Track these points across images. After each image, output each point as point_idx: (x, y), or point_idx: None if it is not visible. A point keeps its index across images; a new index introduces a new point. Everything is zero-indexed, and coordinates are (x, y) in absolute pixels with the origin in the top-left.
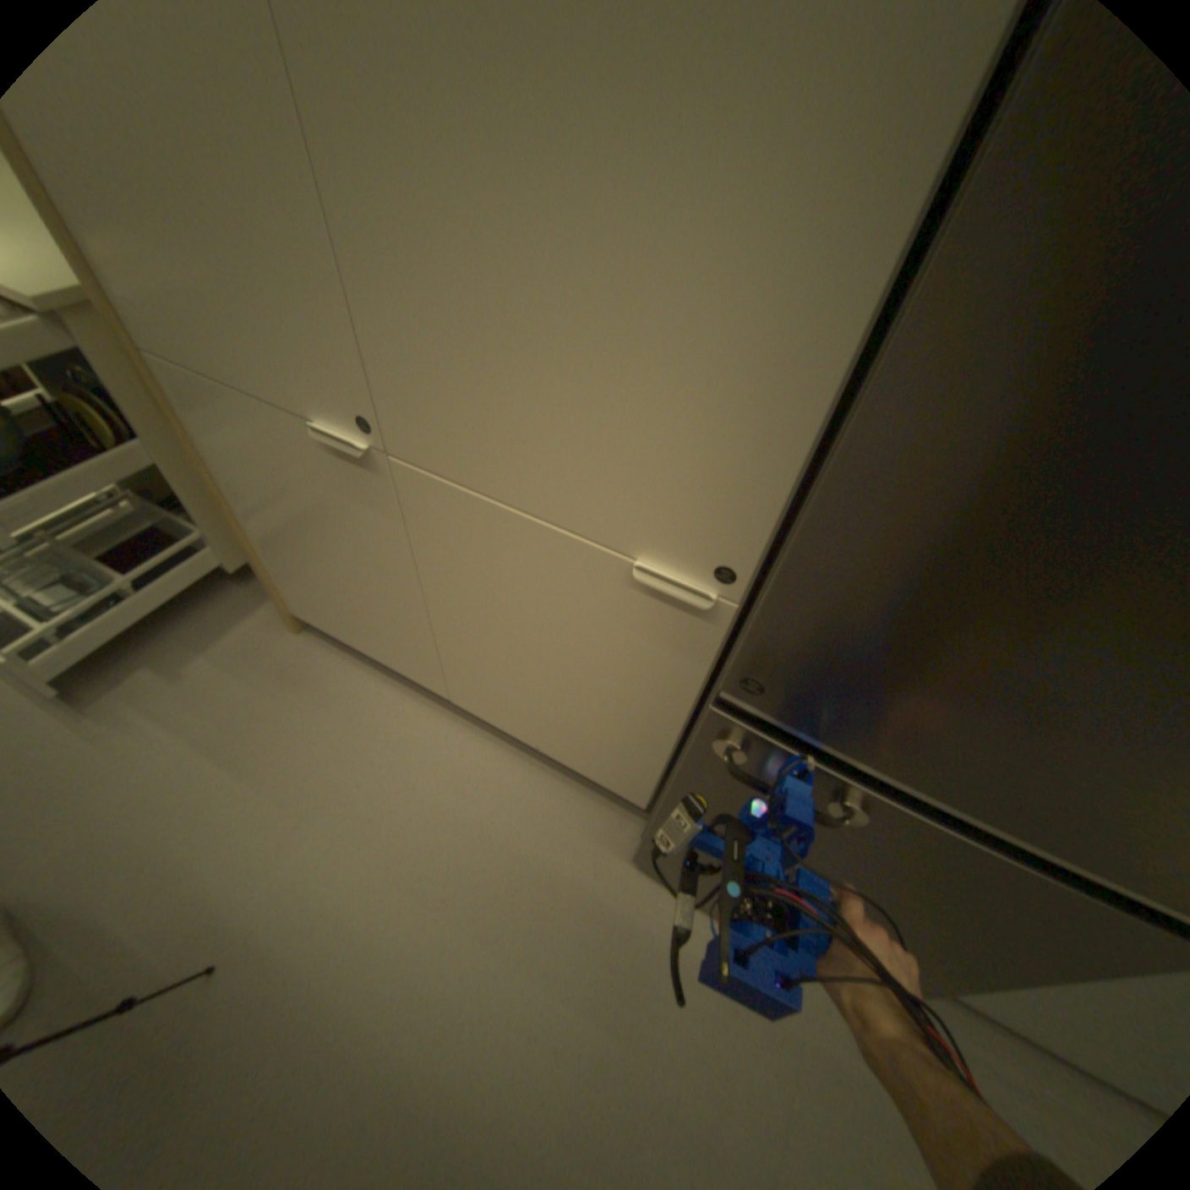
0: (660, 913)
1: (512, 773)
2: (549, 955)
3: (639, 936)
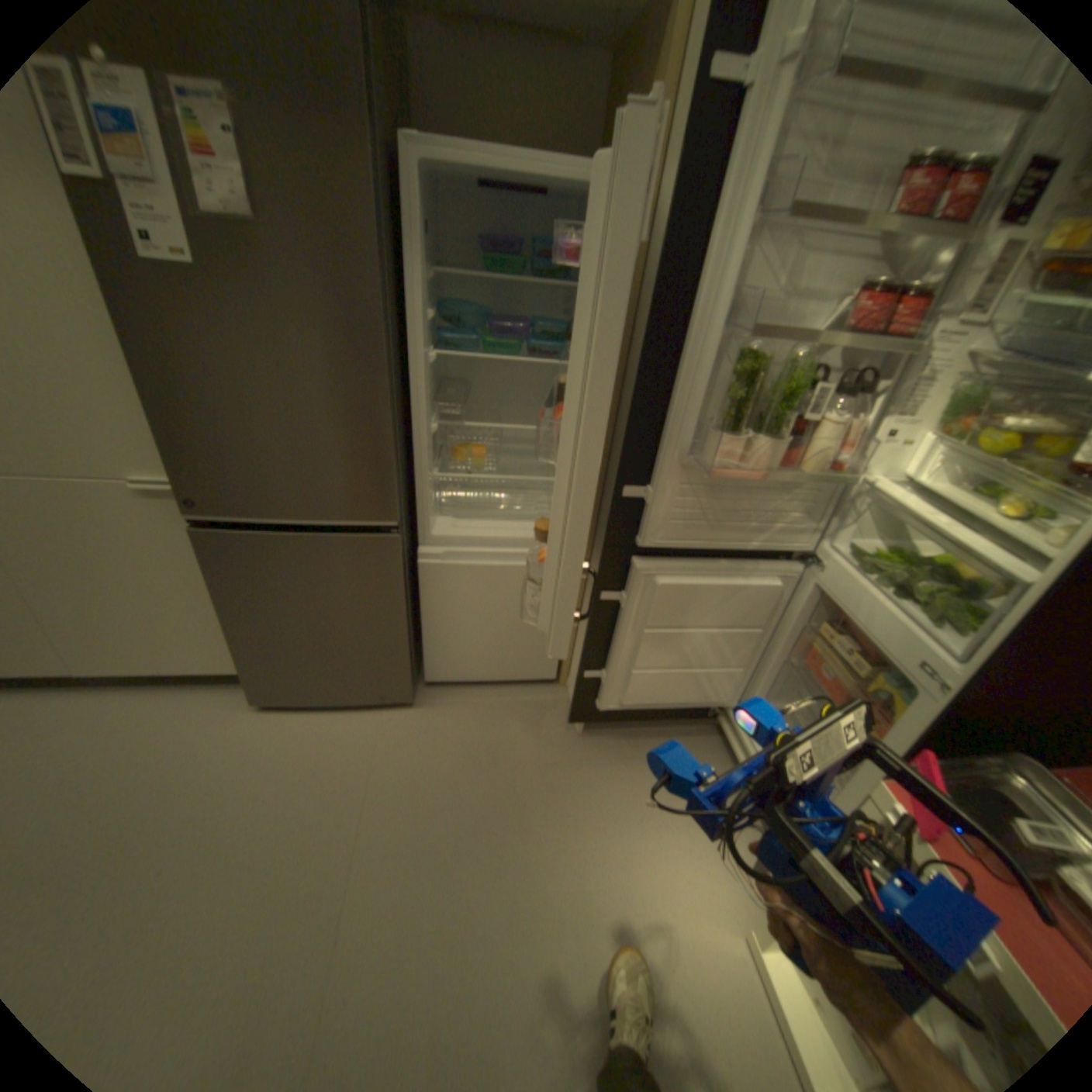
0: (277, 725)
1: (146, 703)
2: (194, 777)
3: (263, 741)
